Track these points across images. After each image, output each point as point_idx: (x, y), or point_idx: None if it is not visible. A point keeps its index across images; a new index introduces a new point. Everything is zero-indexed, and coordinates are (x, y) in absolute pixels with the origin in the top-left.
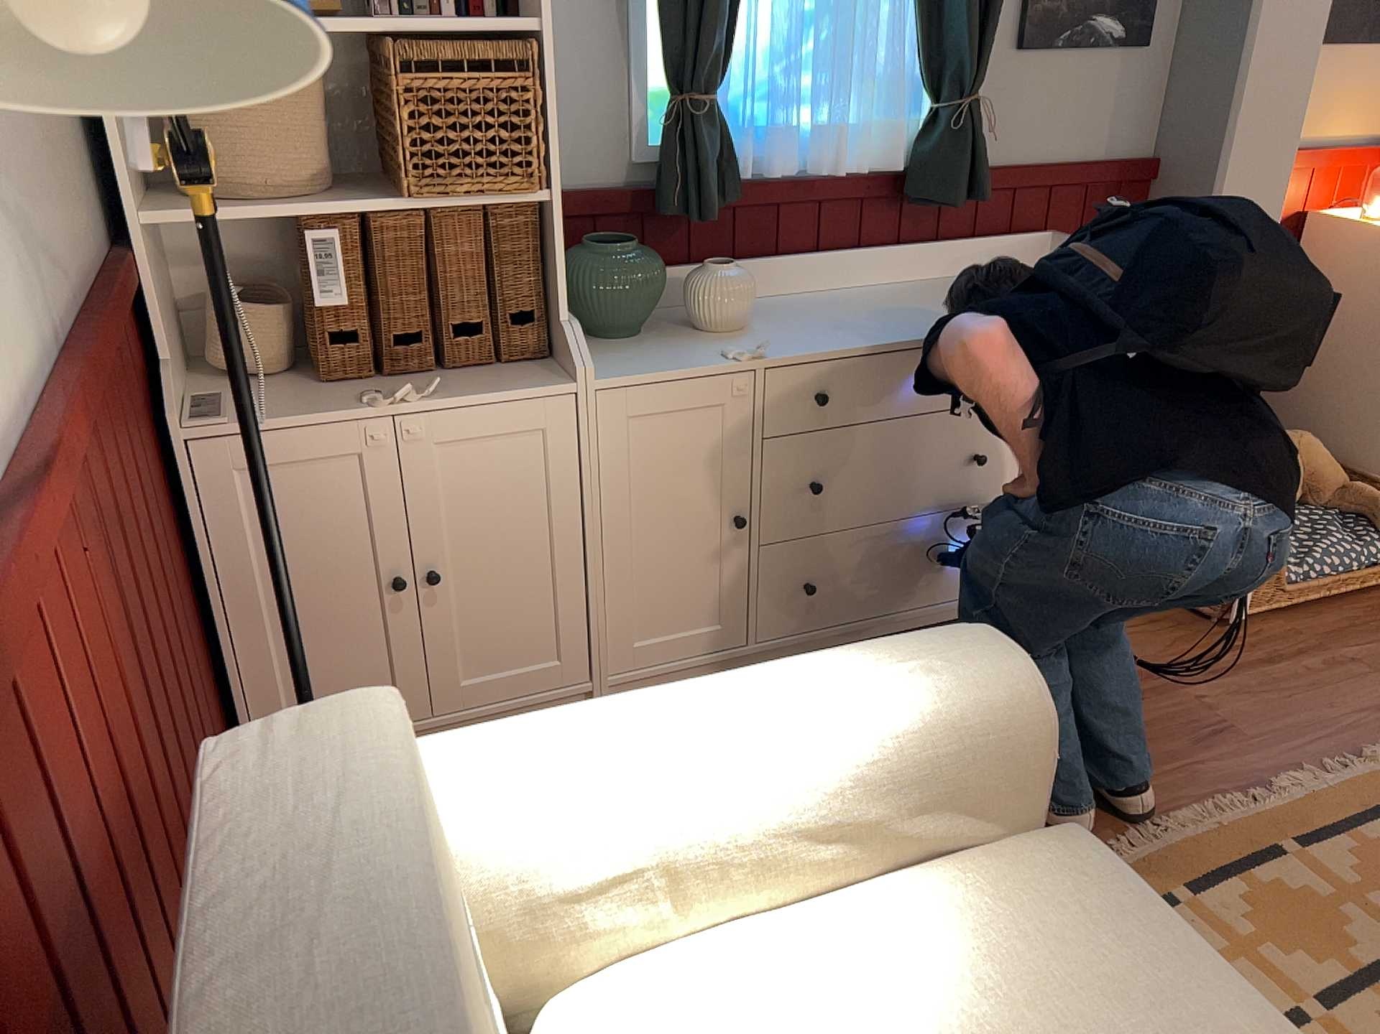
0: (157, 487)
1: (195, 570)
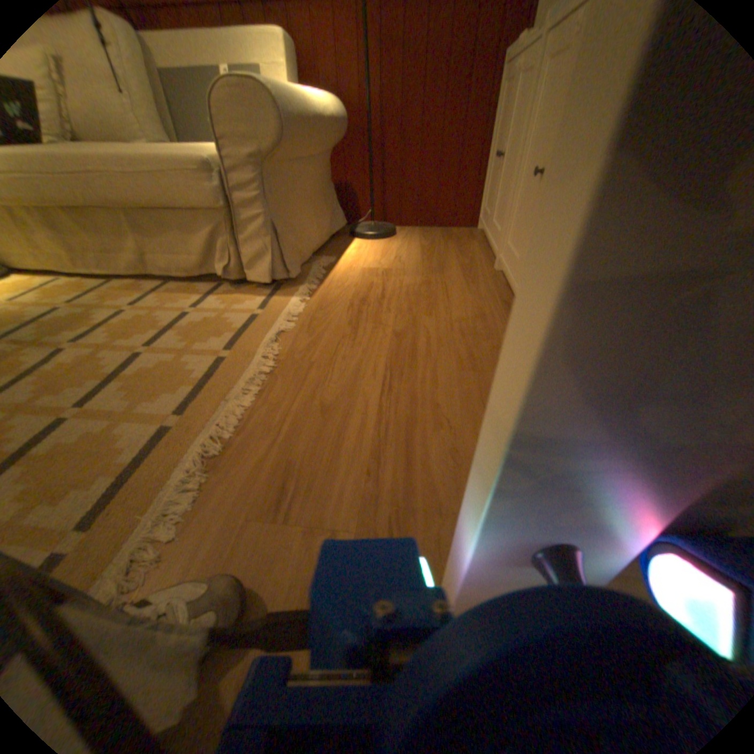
0: (483, 75)
1: (494, 126)
